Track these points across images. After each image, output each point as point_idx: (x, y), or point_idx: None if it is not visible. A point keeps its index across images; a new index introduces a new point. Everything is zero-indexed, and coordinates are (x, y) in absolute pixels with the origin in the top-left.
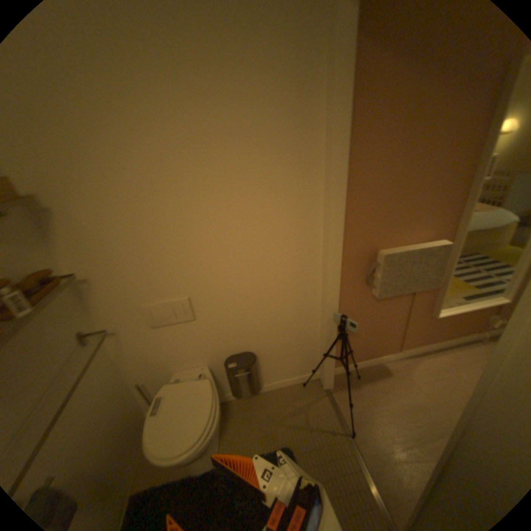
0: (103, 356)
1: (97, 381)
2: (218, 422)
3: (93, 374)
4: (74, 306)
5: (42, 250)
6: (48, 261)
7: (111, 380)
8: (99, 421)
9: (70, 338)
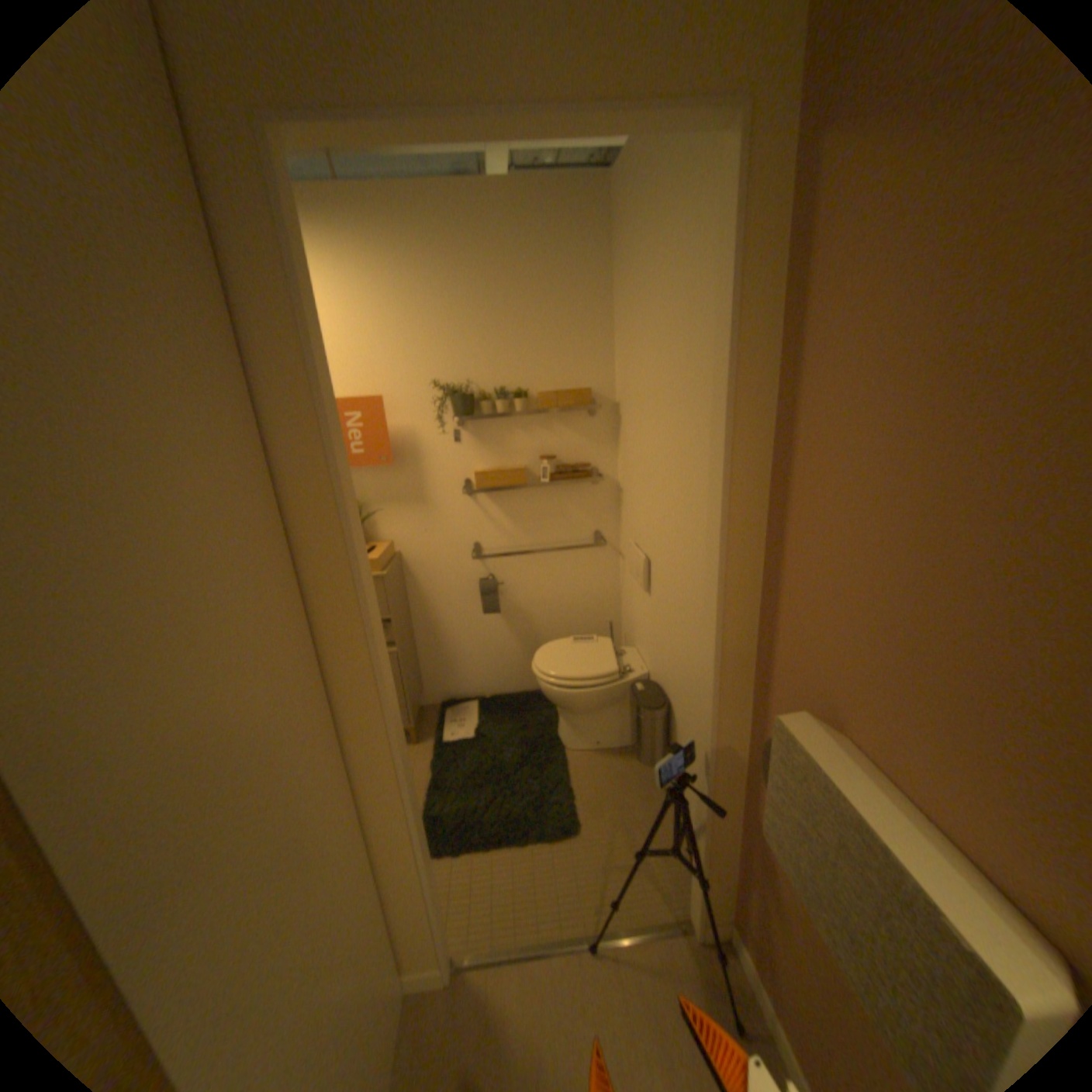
0: (611, 574)
1: (590, 585)
2: (620, 749)
3: (589, 576)
4: (609, 511)
5: (608, 453)
6: (608, 463)
7: (606, 600)
8: (569, 613)
9: (587, 532)
